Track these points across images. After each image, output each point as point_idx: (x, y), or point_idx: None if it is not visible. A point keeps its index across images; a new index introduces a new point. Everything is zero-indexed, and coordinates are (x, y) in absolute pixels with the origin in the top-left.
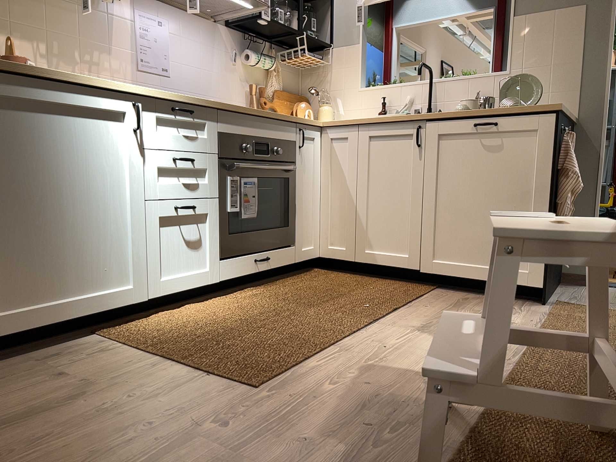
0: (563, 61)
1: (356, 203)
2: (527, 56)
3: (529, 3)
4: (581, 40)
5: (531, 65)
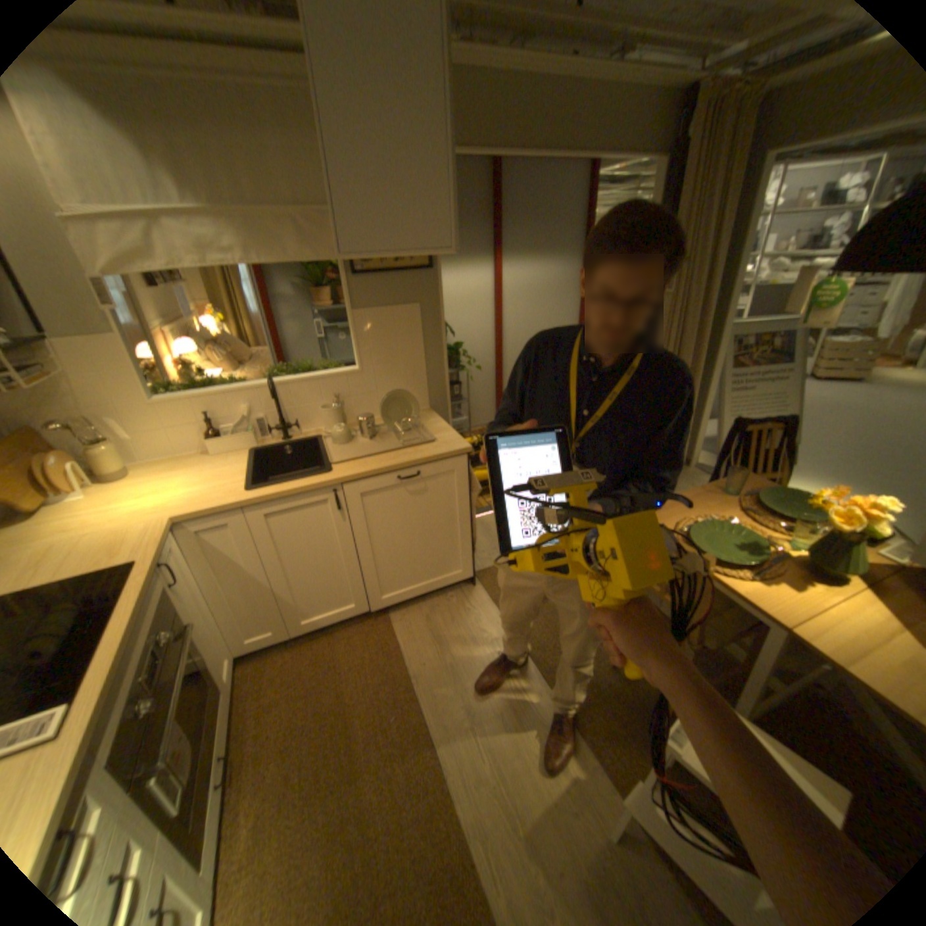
0: (410, 358)
1: (266, 590)
2: (375, 353)
3: (365, 295)
4: (421, 338)
5: (382, 362)
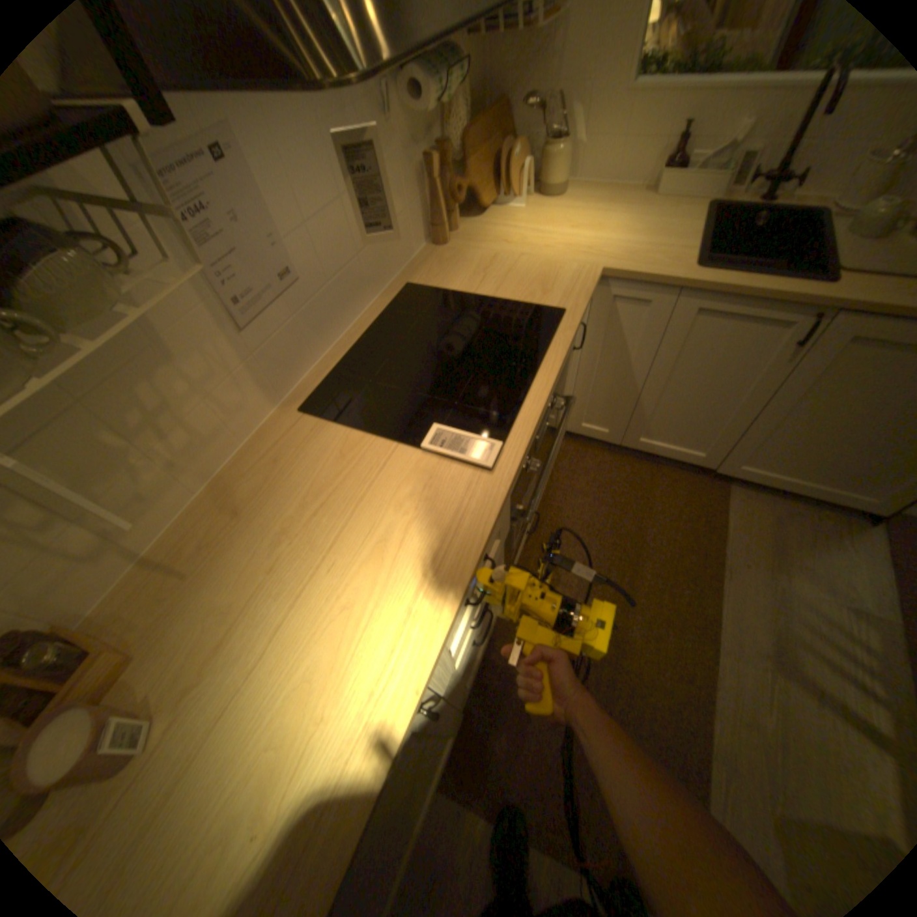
0: None
1: (636, 392)
2: None
3: None
4: None
5: None
